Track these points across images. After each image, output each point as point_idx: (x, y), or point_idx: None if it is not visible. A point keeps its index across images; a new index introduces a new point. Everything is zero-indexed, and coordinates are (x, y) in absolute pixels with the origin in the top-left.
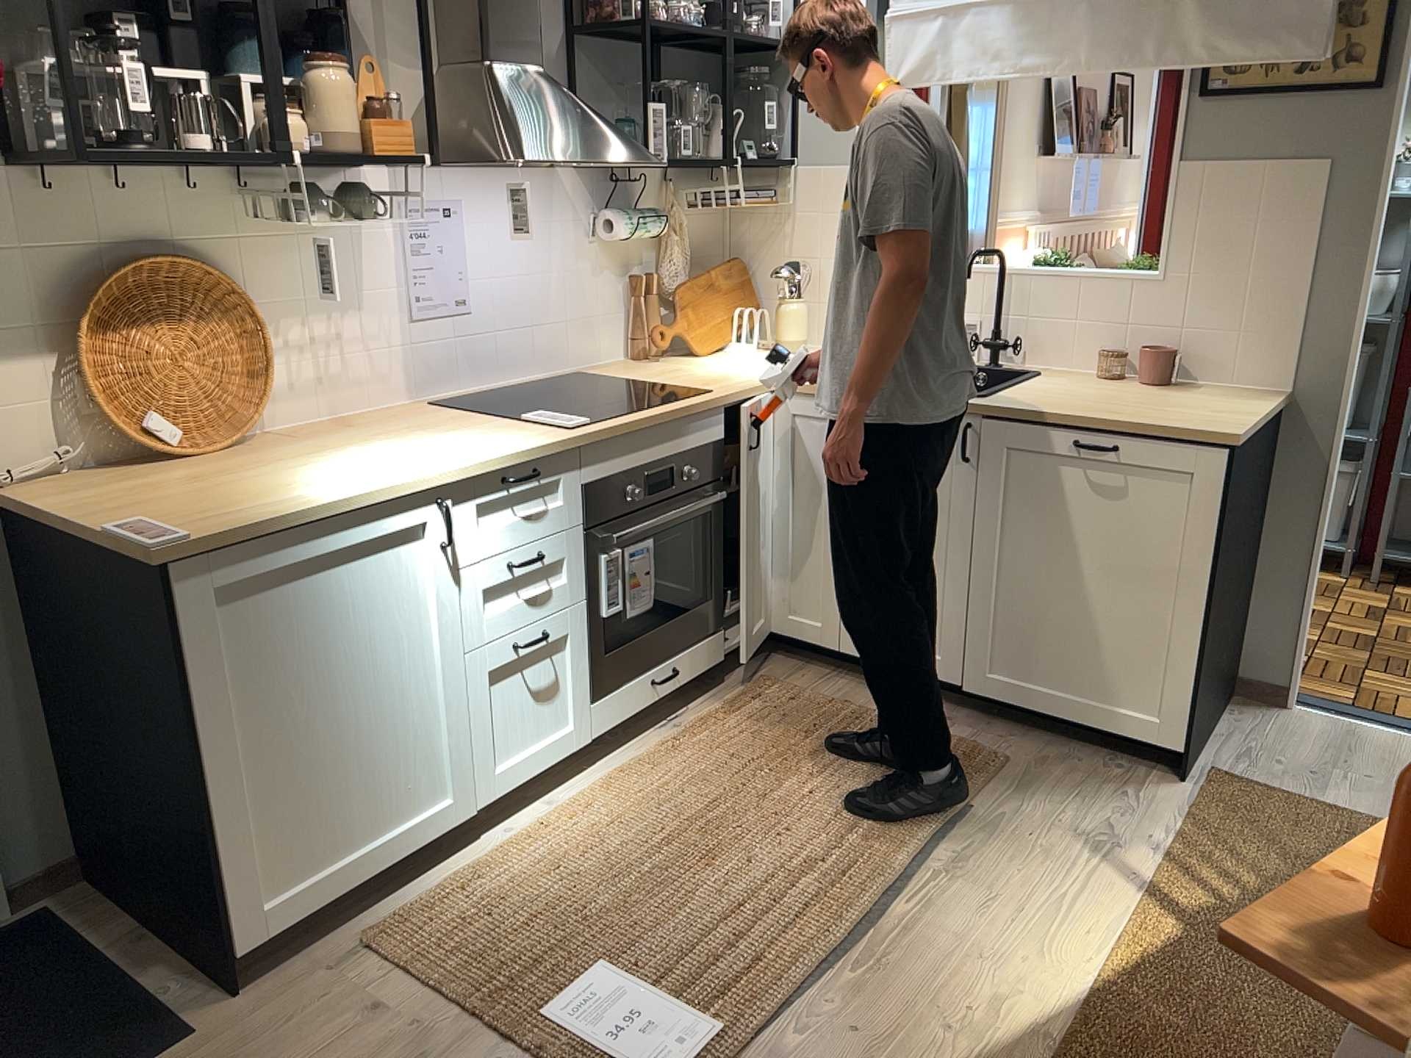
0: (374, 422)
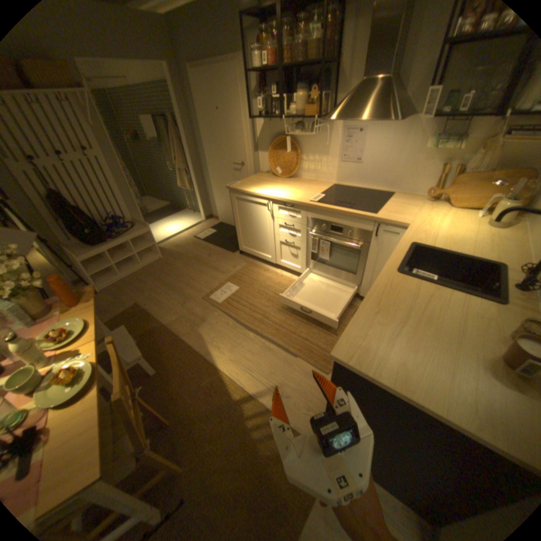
0: (313, 183)
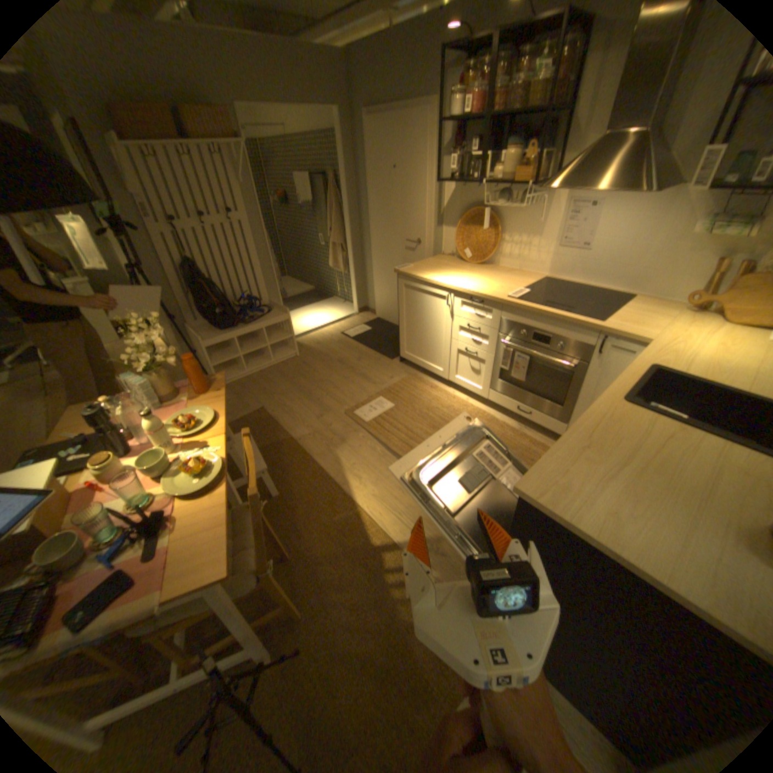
0: (514, 274)
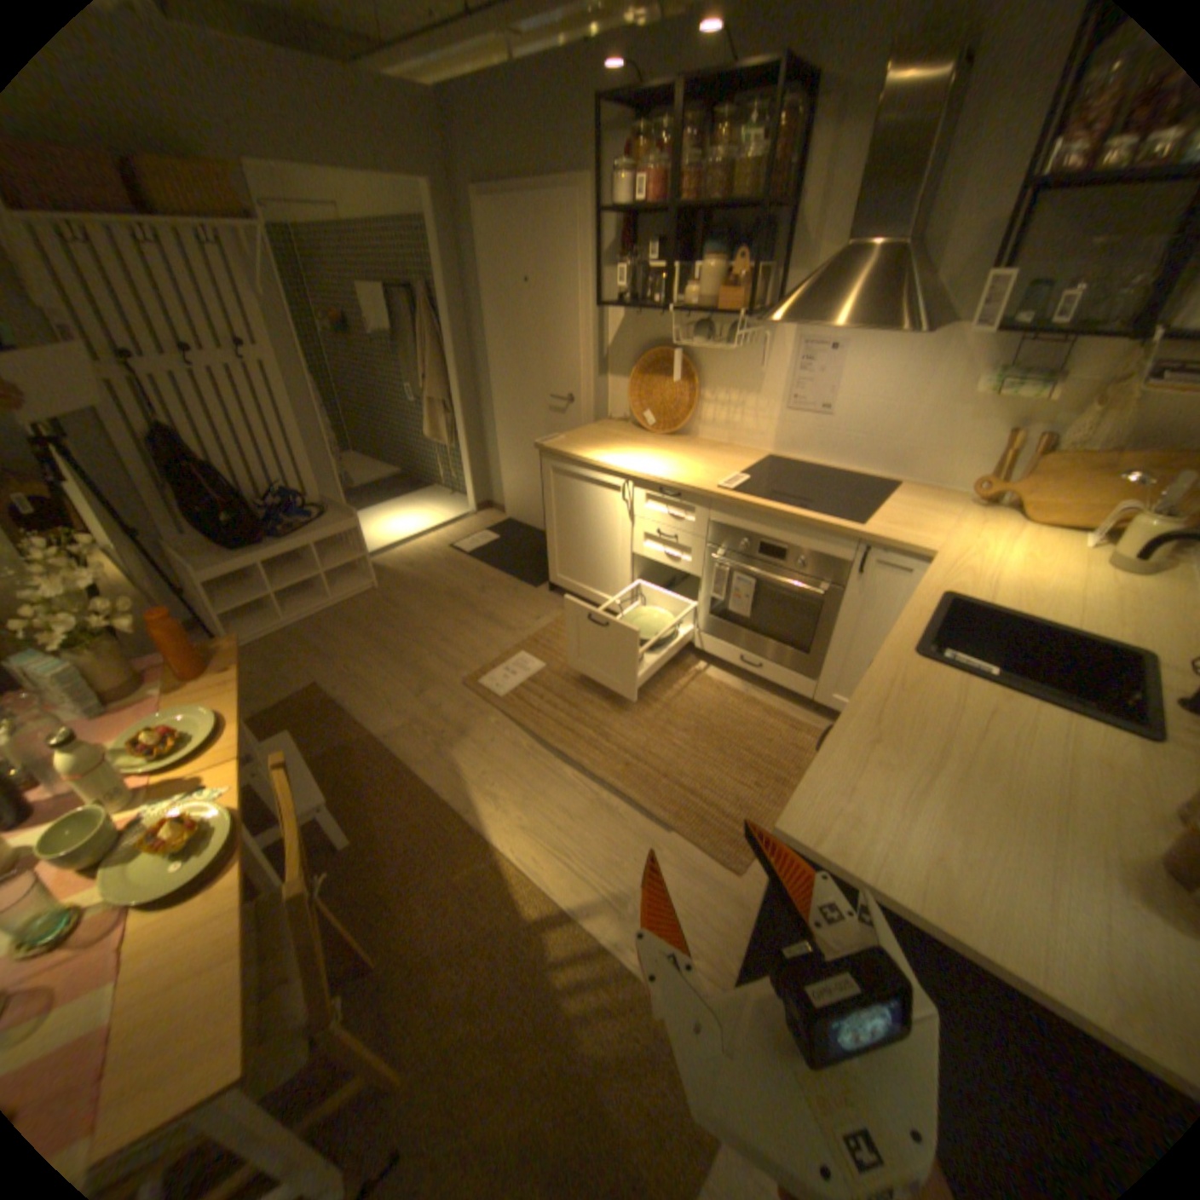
0: (723, 450)
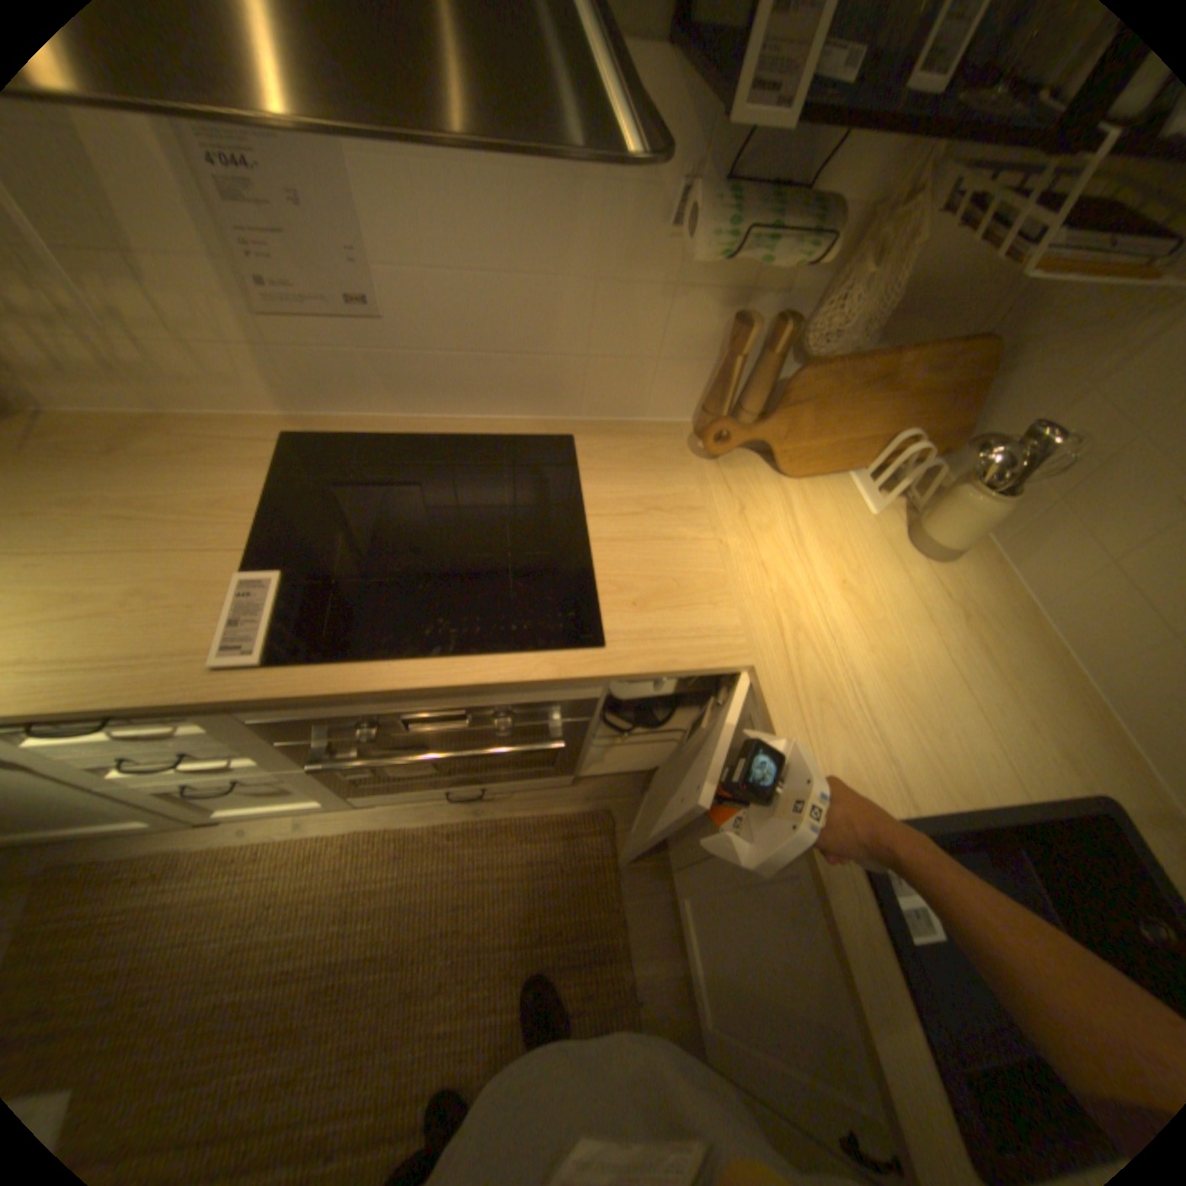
0: (152, 453)
